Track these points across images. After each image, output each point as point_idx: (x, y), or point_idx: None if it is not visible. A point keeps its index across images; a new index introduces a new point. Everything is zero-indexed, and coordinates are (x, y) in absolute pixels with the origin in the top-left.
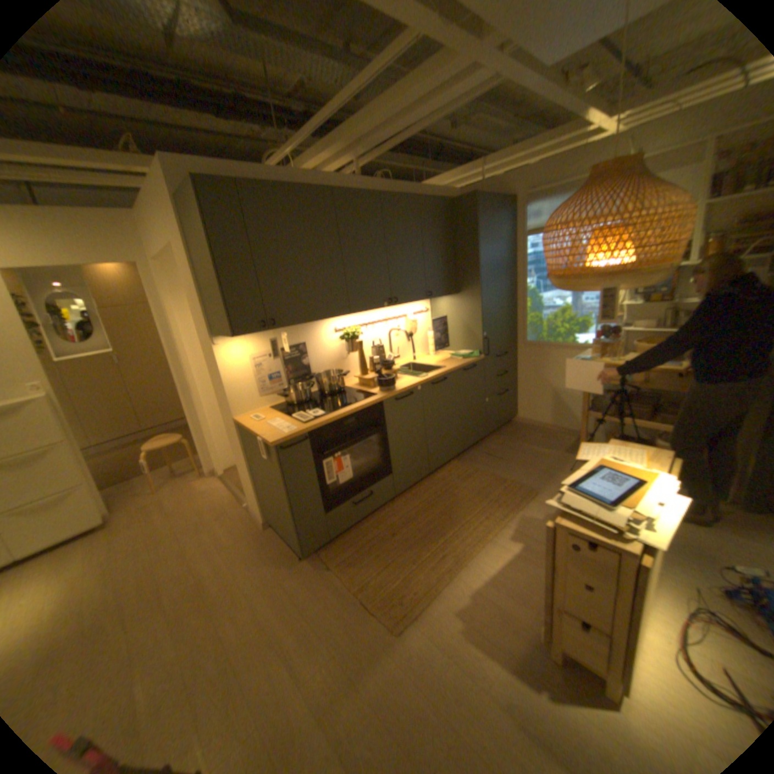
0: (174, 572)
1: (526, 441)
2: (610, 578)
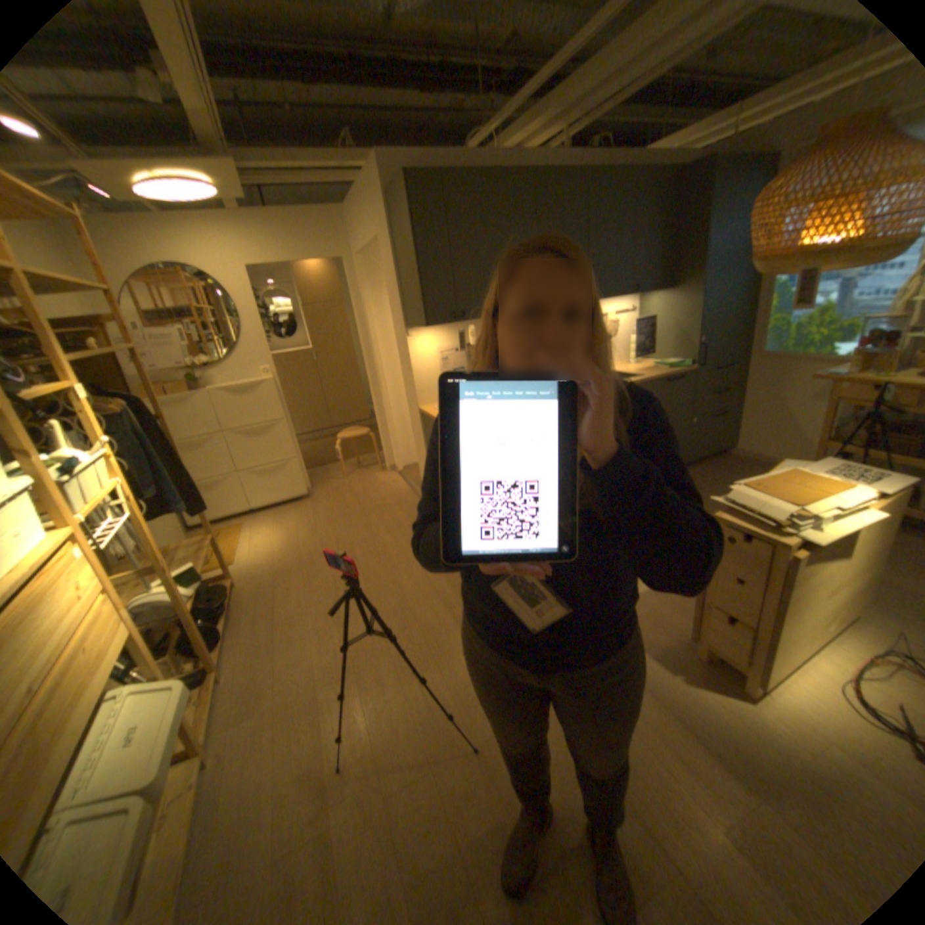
0: (365, 532)
1: (741, 475)
2: (761, 570)
